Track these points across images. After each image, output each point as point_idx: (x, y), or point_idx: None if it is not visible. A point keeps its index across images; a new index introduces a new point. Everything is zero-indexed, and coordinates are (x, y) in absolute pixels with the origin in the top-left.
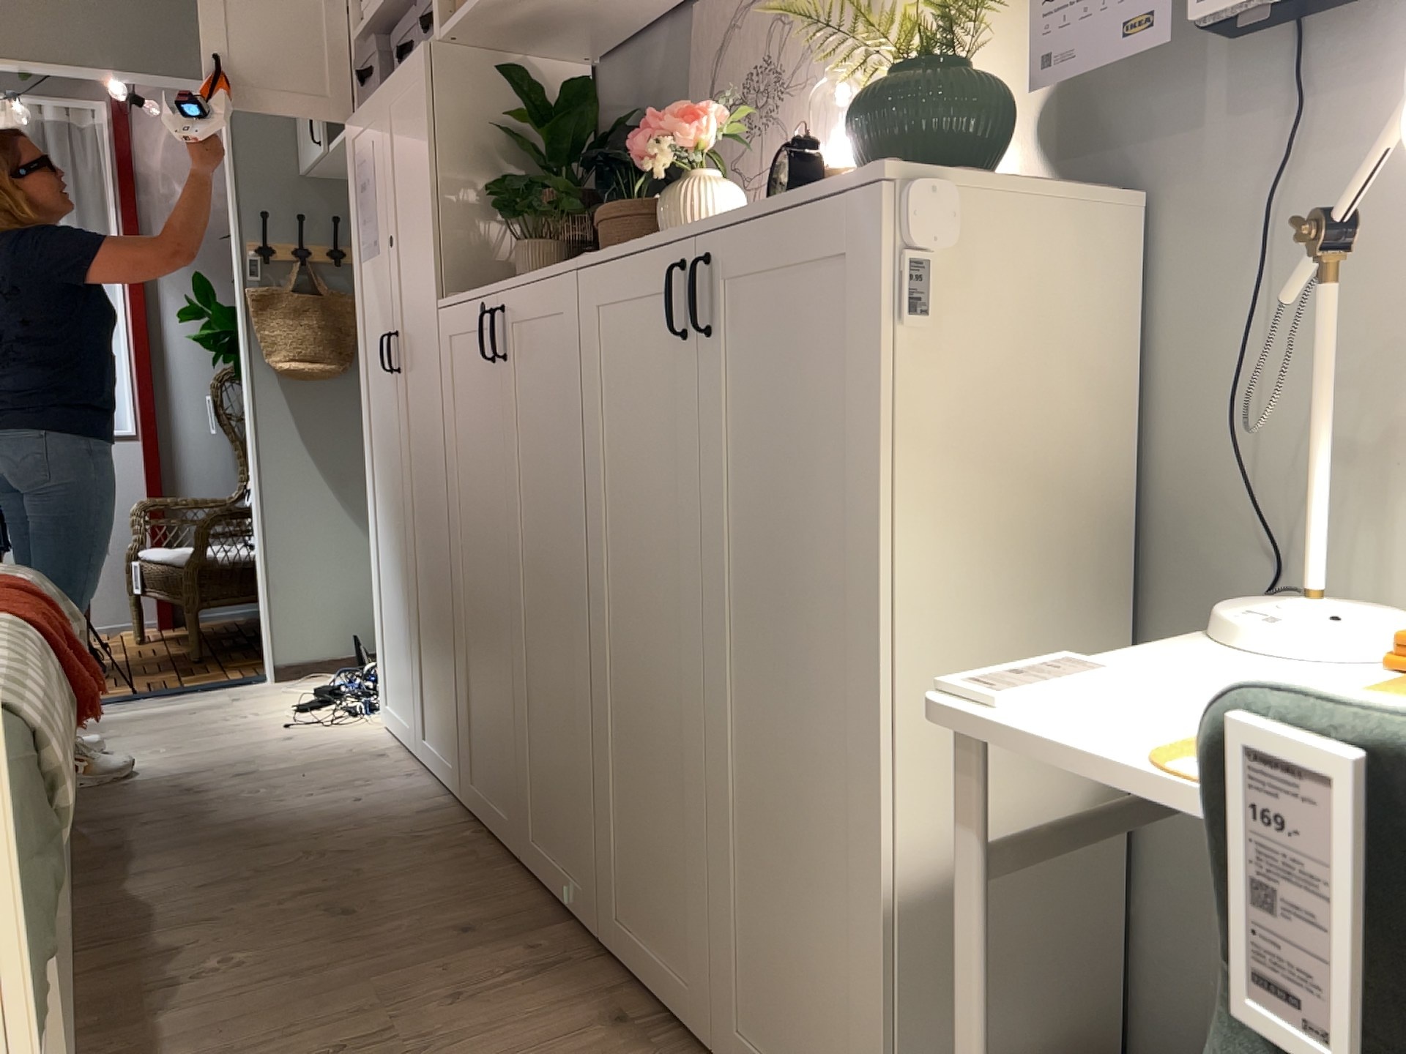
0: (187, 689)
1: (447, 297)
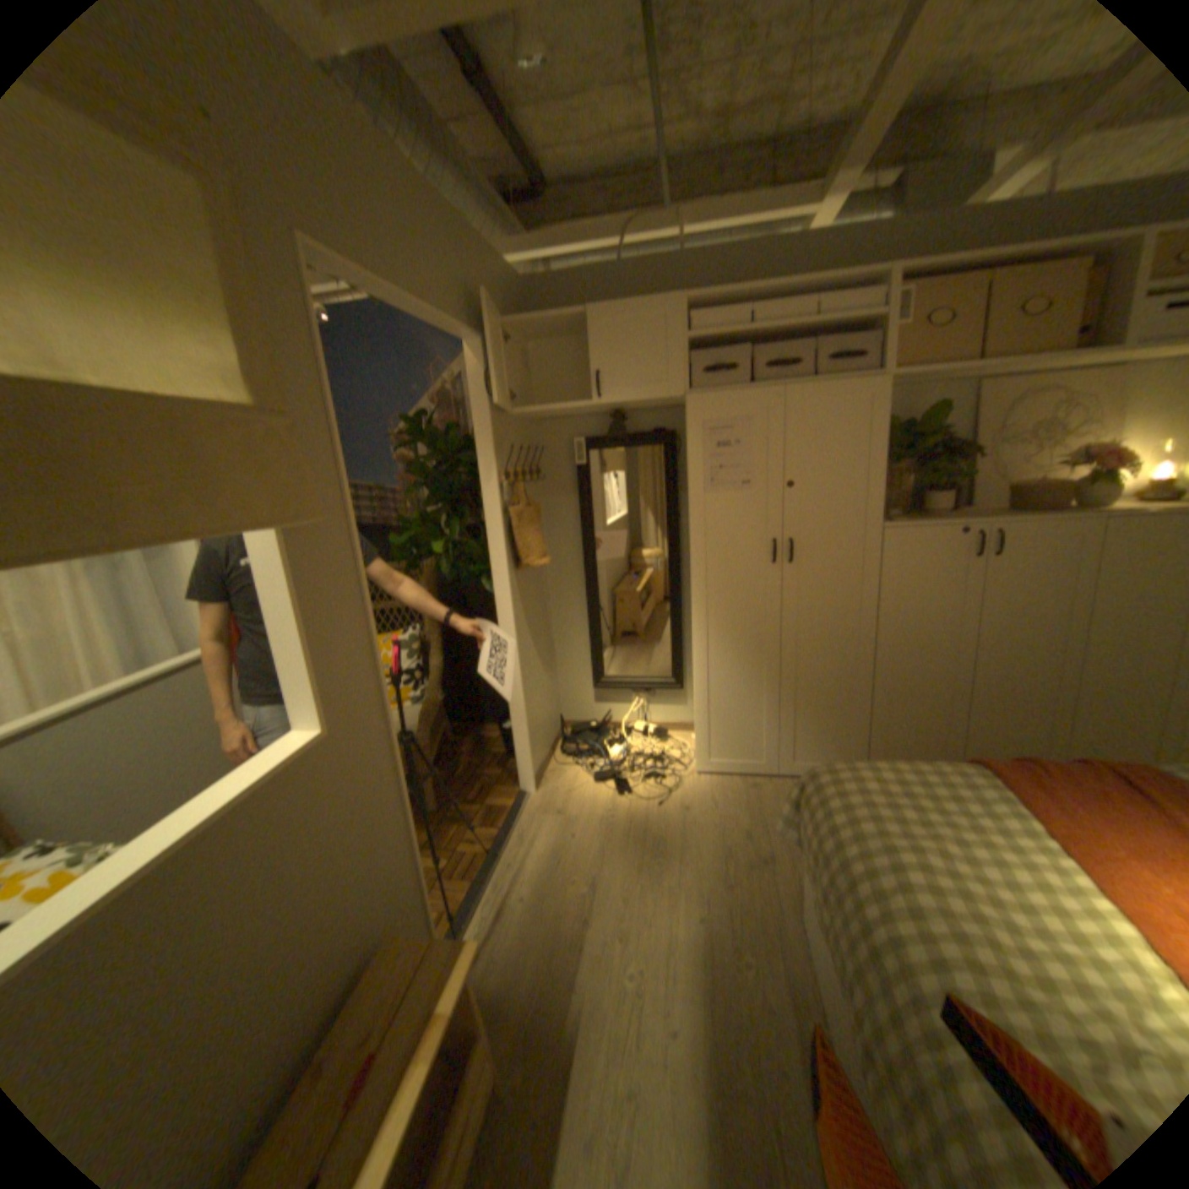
0: (506, 829)
1: (898, 523)
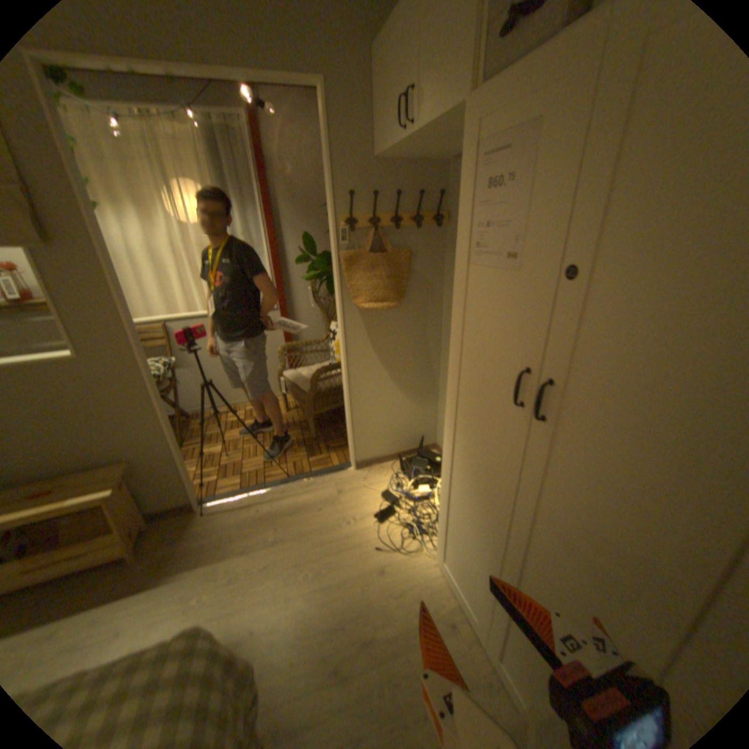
0: (313, 476)
1: None
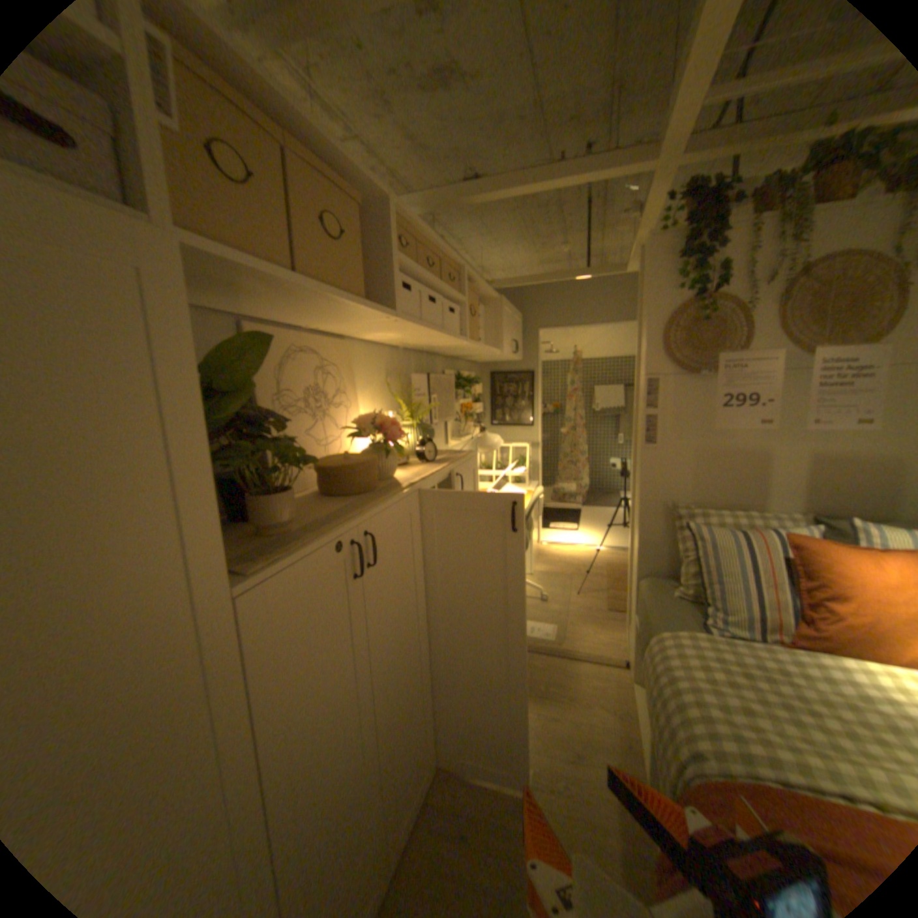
0: None
1: (255, 569)
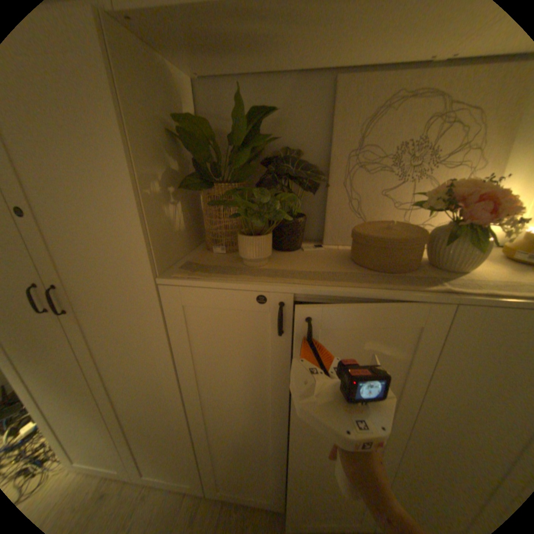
0: None
1: (177, 276)
